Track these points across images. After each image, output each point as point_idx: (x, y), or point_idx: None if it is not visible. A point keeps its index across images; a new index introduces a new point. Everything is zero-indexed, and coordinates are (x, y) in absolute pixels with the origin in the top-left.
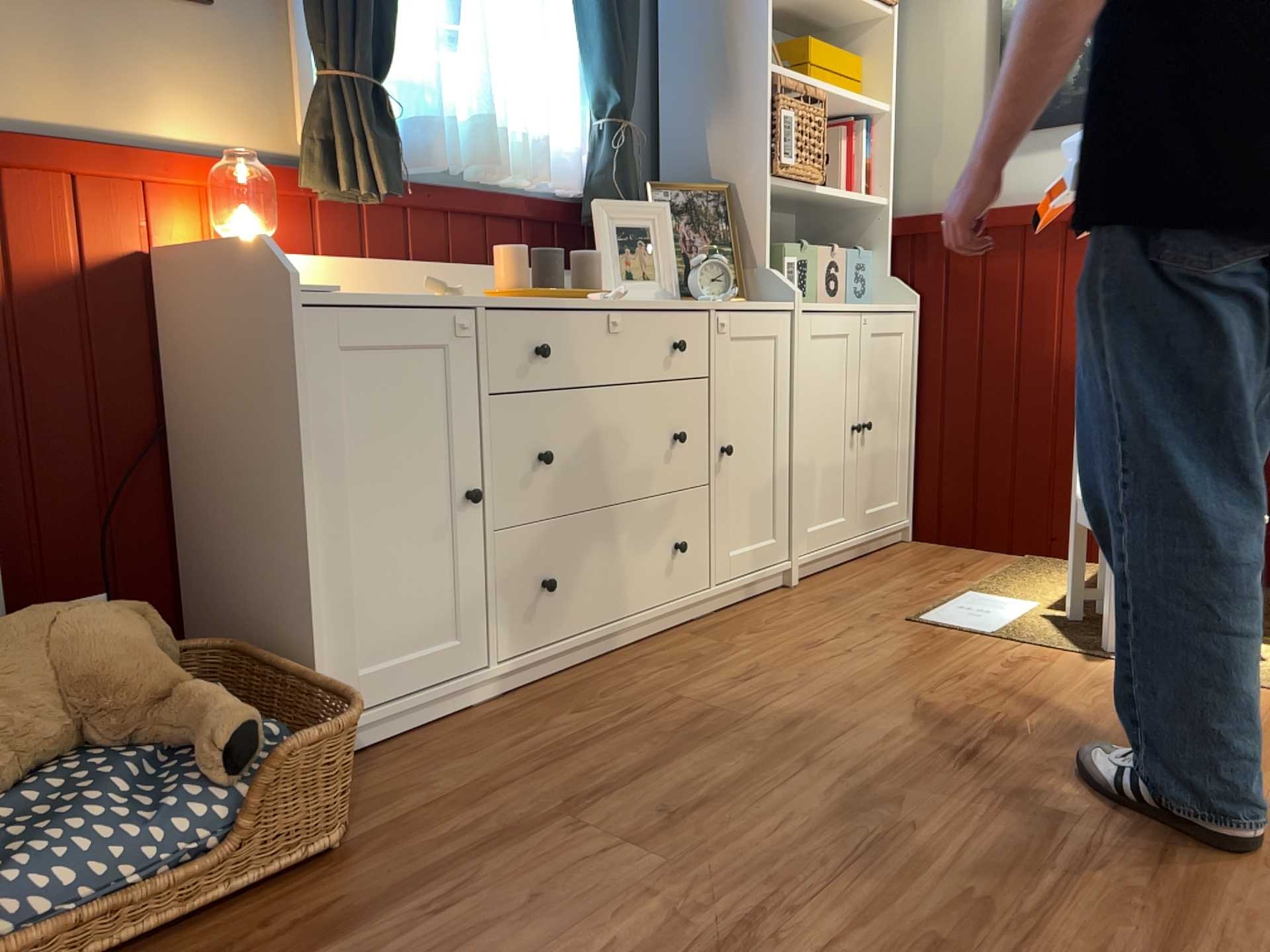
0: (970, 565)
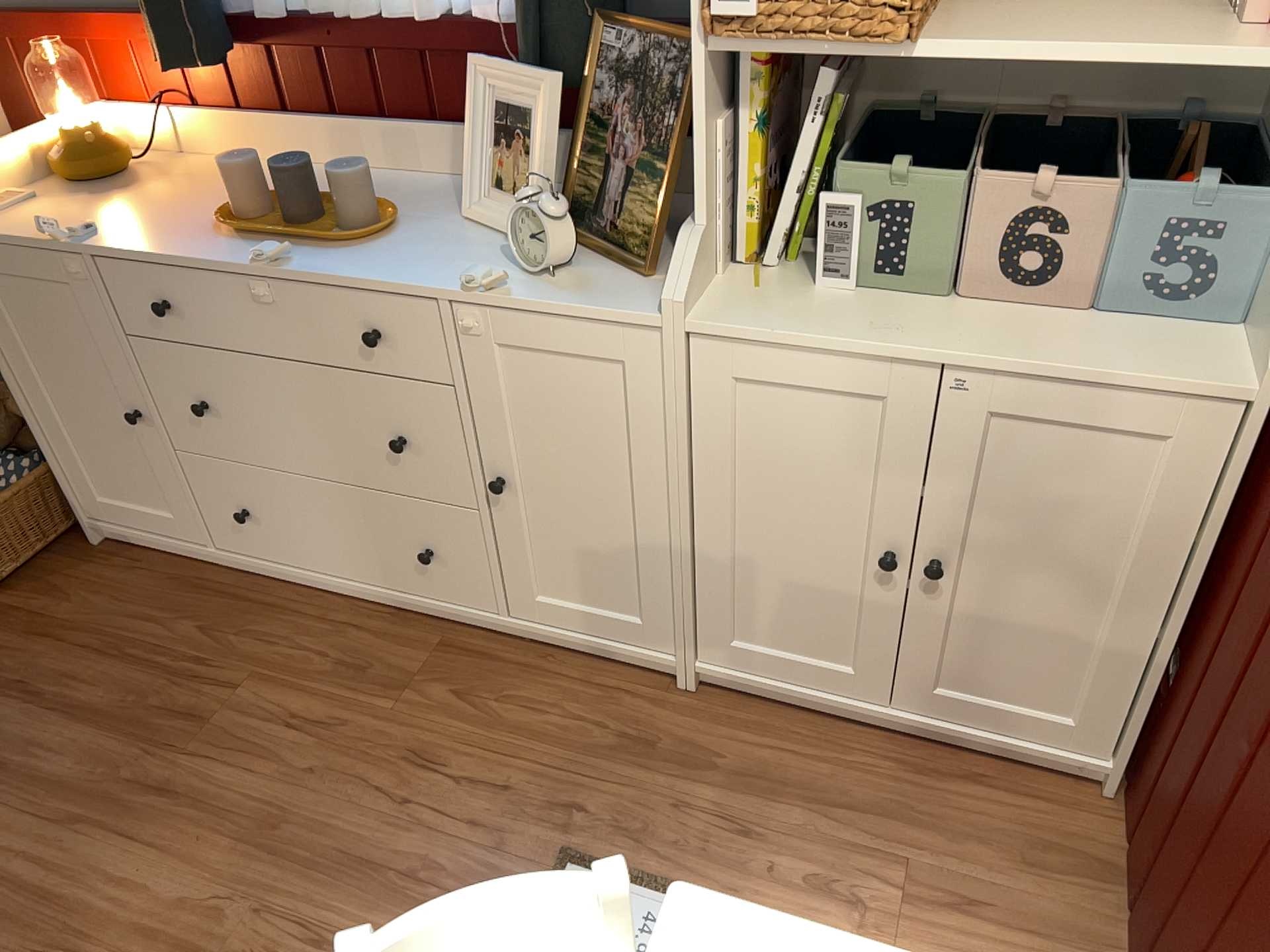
0: (976, 911)
